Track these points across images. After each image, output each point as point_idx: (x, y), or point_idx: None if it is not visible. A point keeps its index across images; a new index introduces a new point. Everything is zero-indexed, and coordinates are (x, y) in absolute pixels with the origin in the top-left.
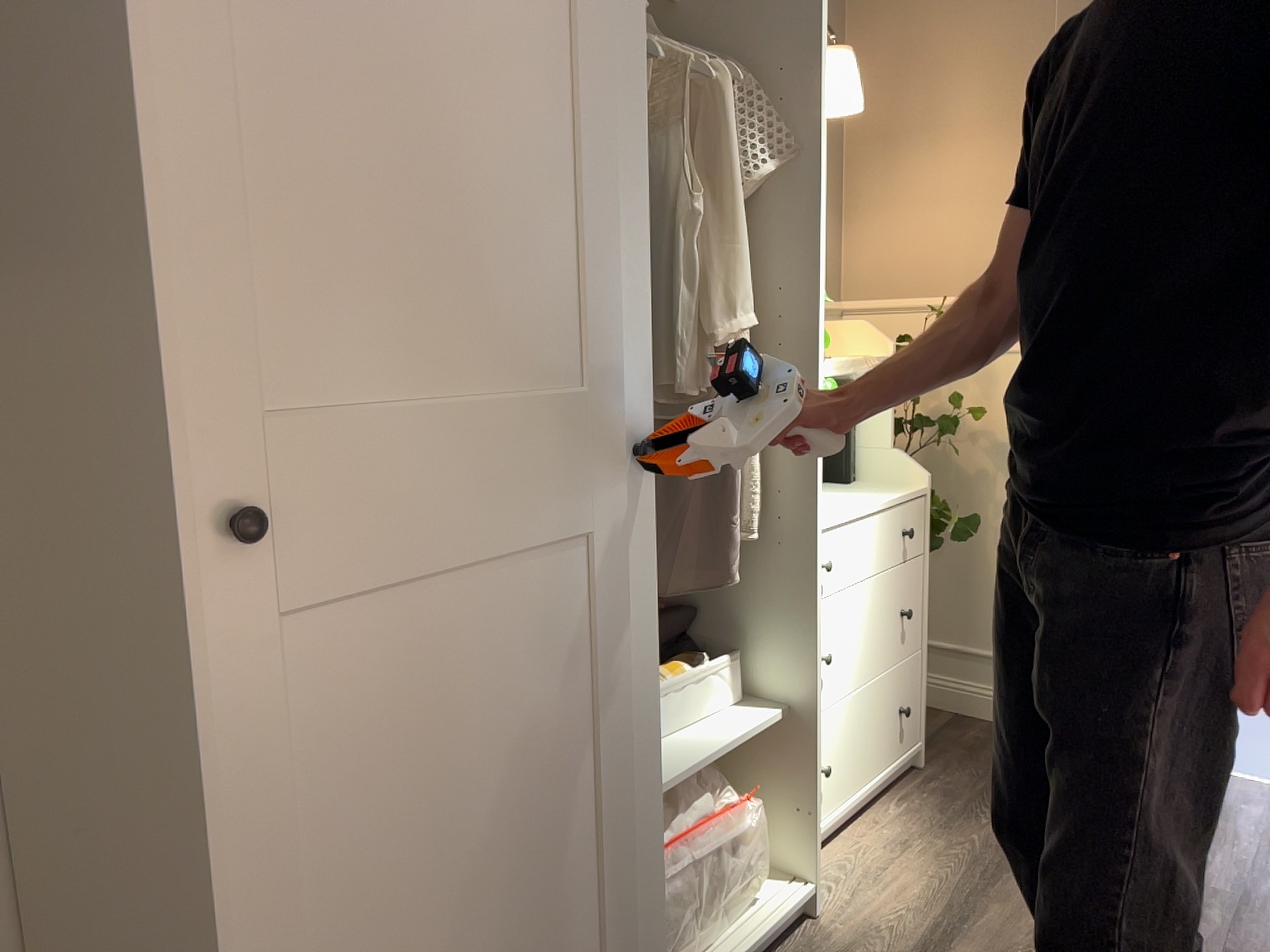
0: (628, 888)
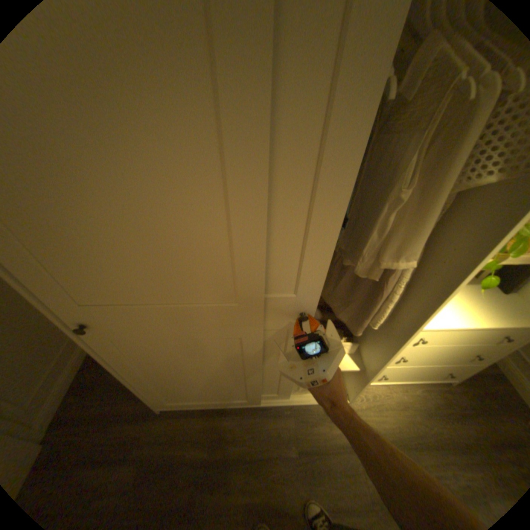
0: (254, 395)
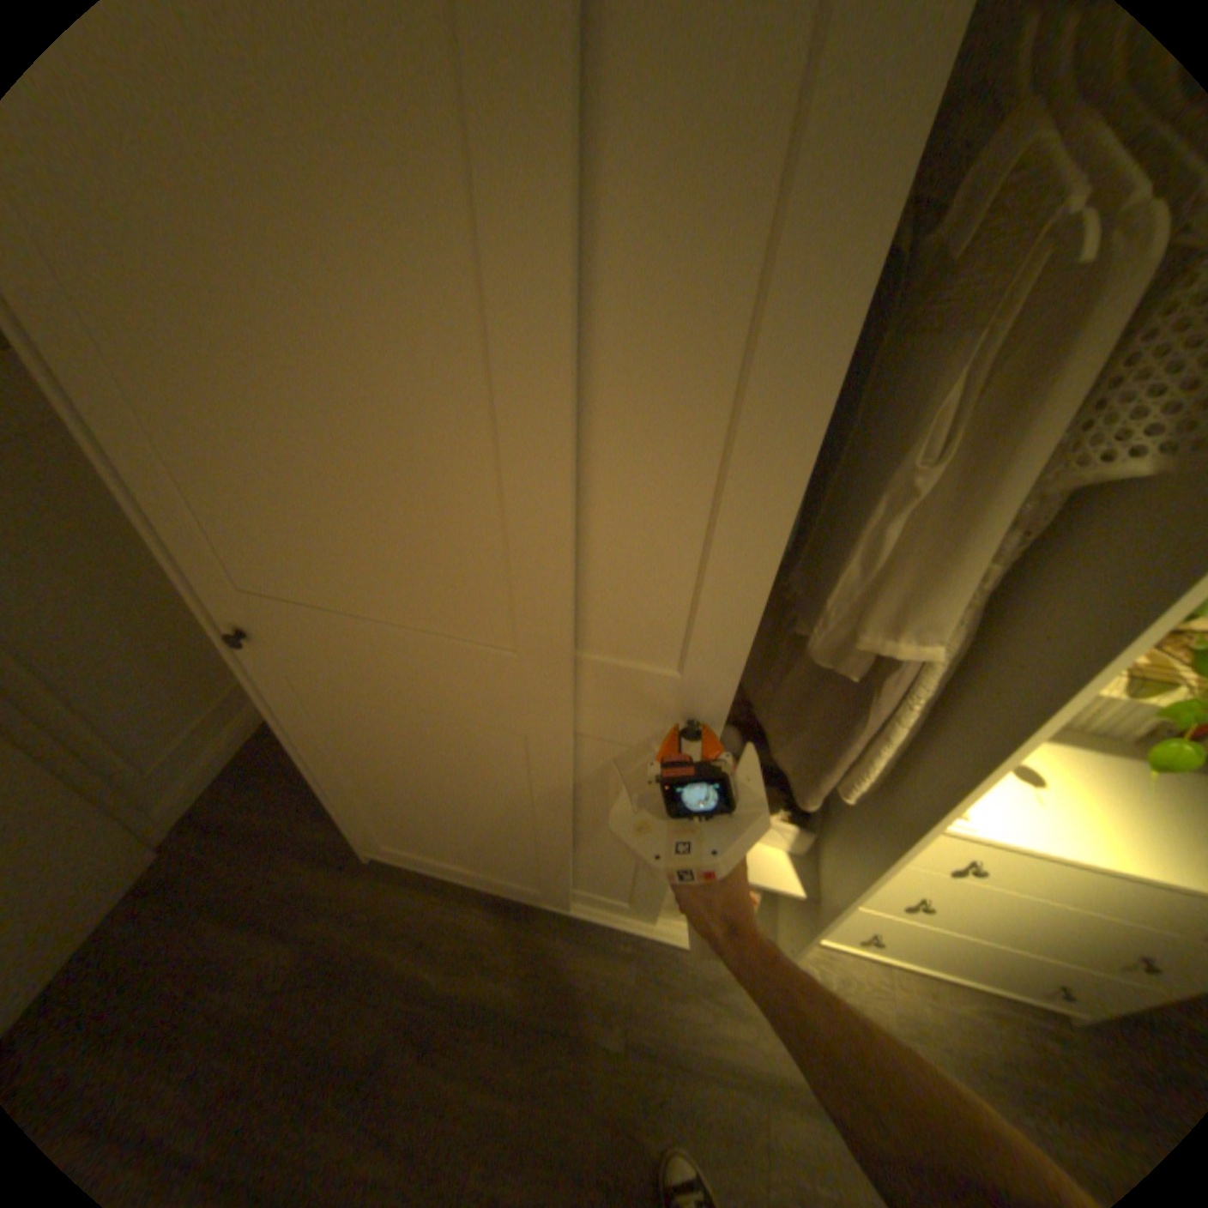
0: (554, 881)
